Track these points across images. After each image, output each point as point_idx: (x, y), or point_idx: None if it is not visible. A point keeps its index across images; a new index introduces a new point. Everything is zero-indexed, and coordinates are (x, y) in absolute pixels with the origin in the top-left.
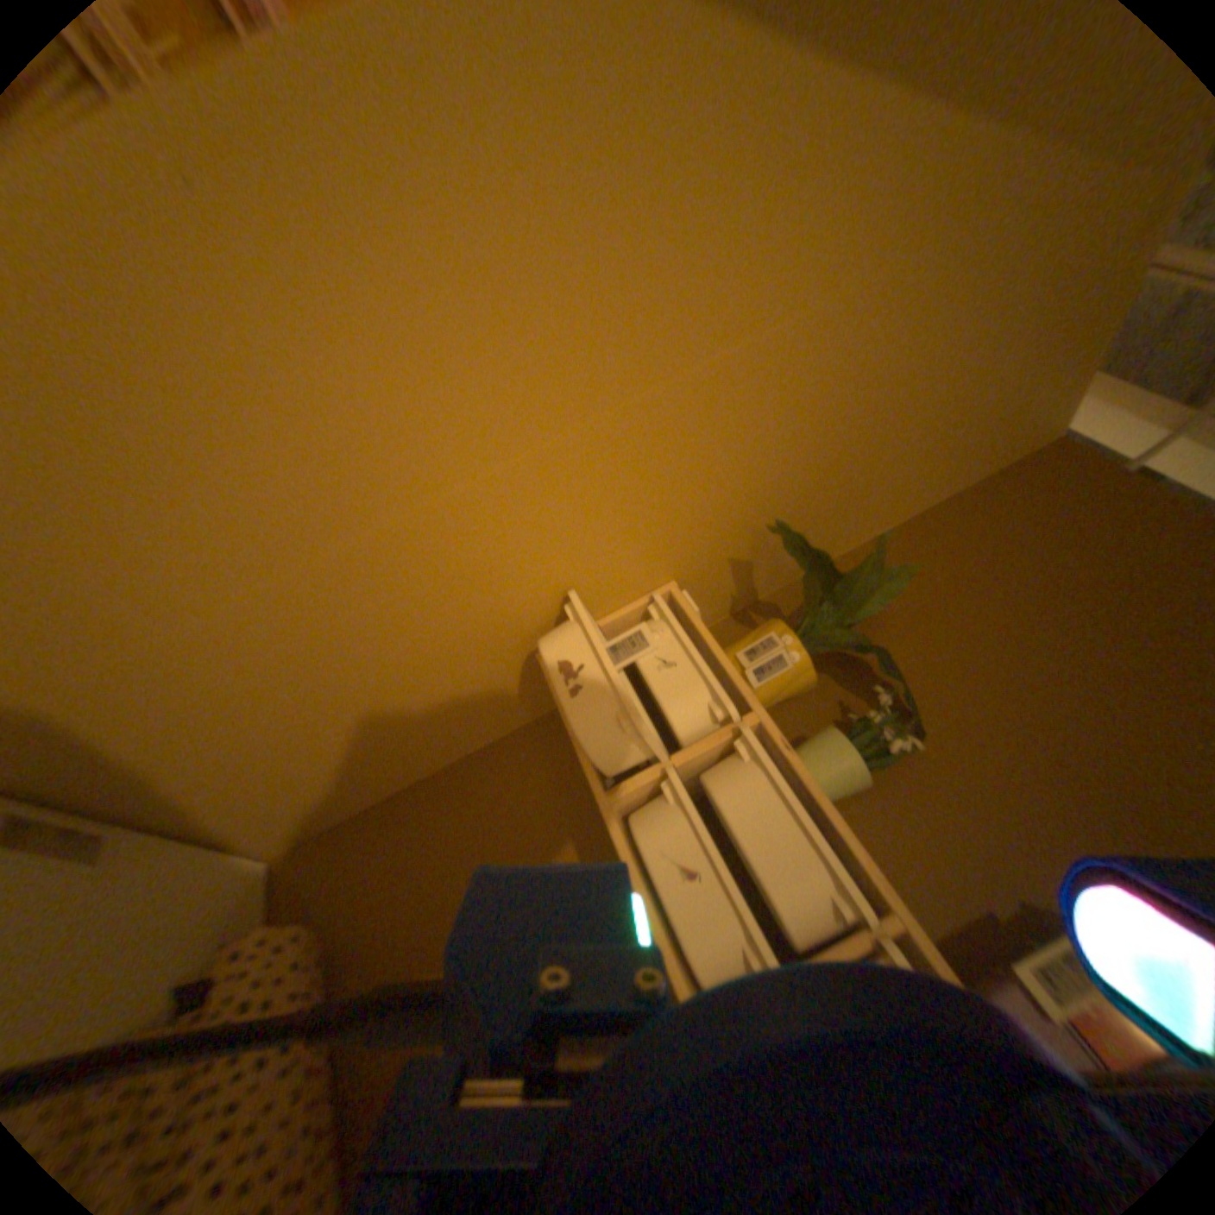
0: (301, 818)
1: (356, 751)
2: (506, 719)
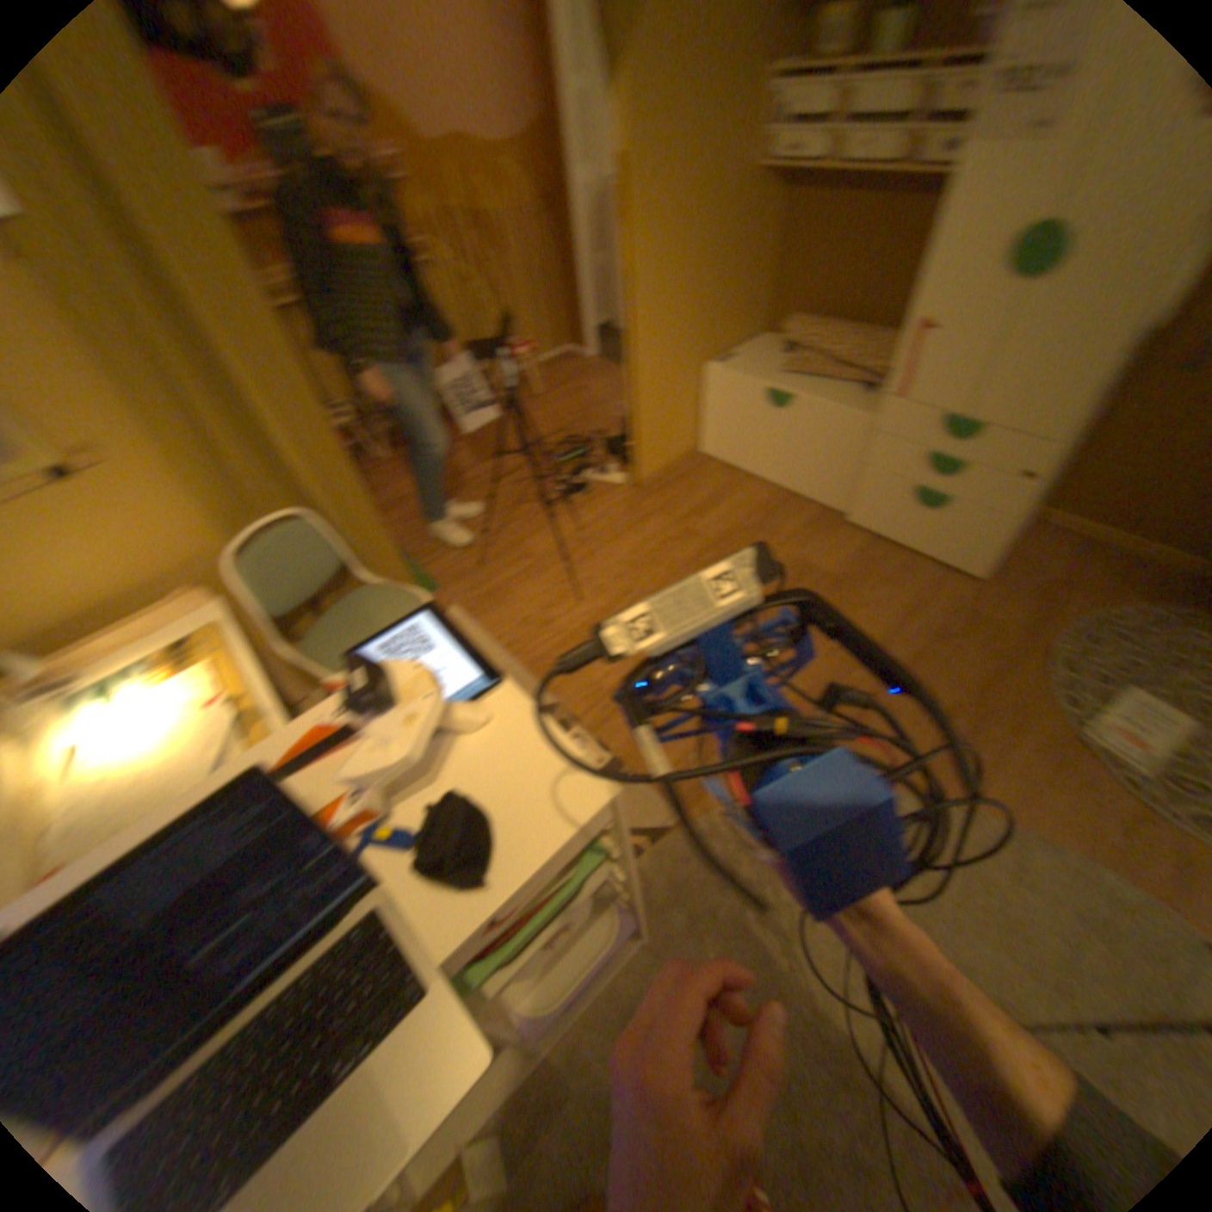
0: (753, 307)
1: (744, 268)
2: (769, 197)
